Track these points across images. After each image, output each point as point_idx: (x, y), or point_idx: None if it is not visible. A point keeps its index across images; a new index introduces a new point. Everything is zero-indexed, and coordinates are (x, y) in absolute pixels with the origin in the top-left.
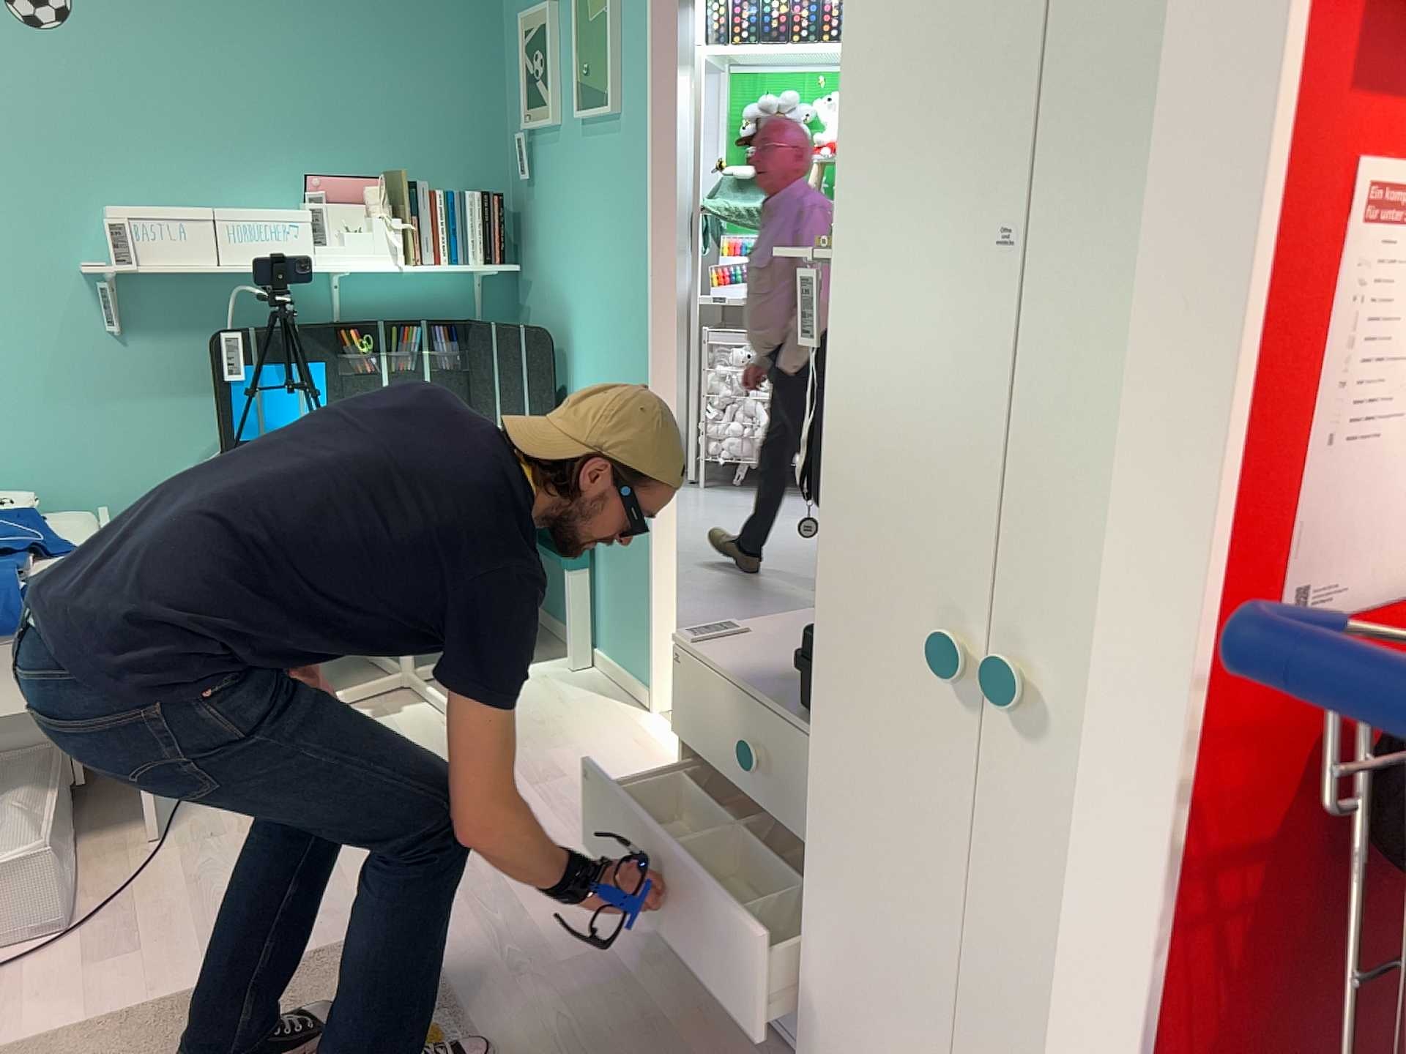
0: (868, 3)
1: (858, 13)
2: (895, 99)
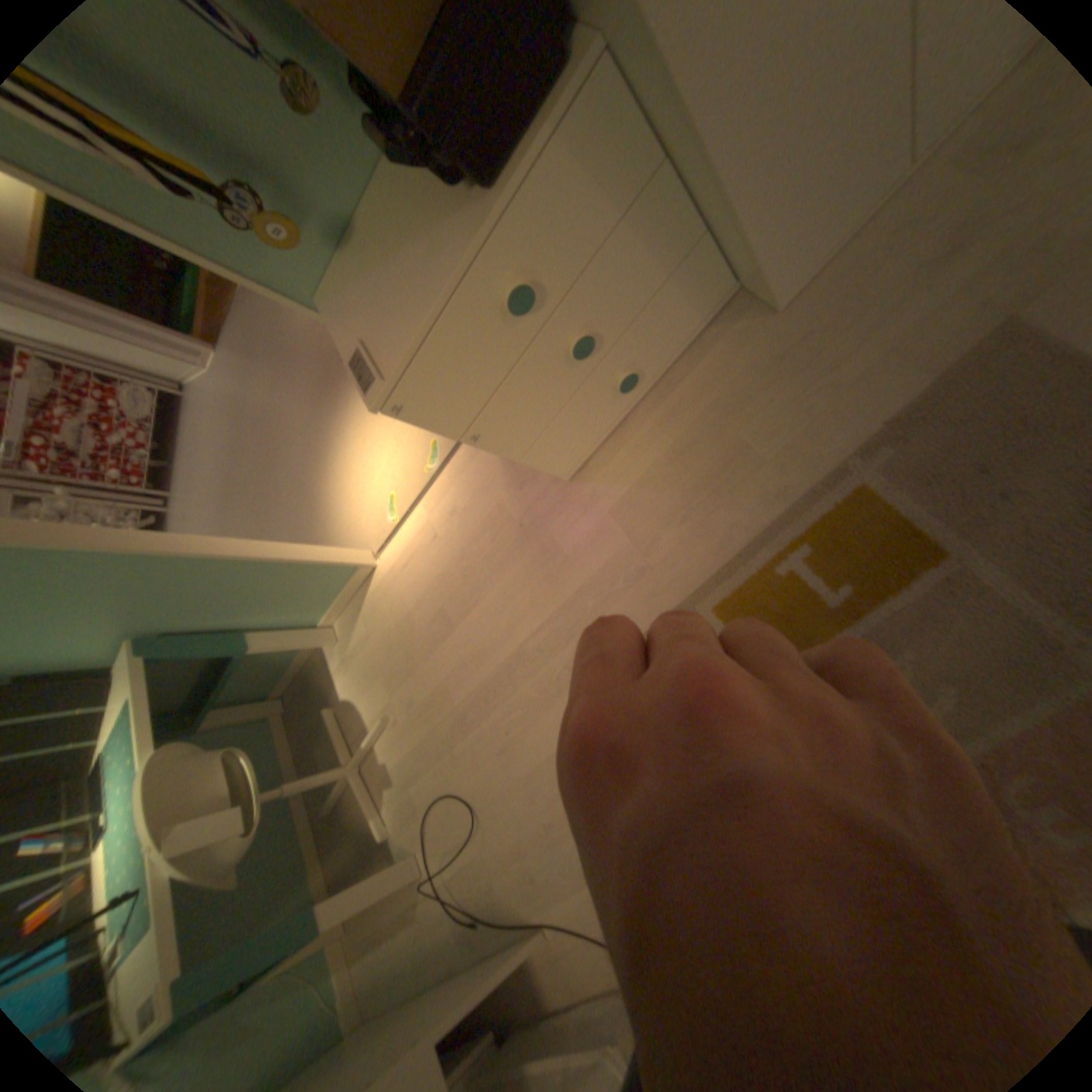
0: None
1: None
2: None
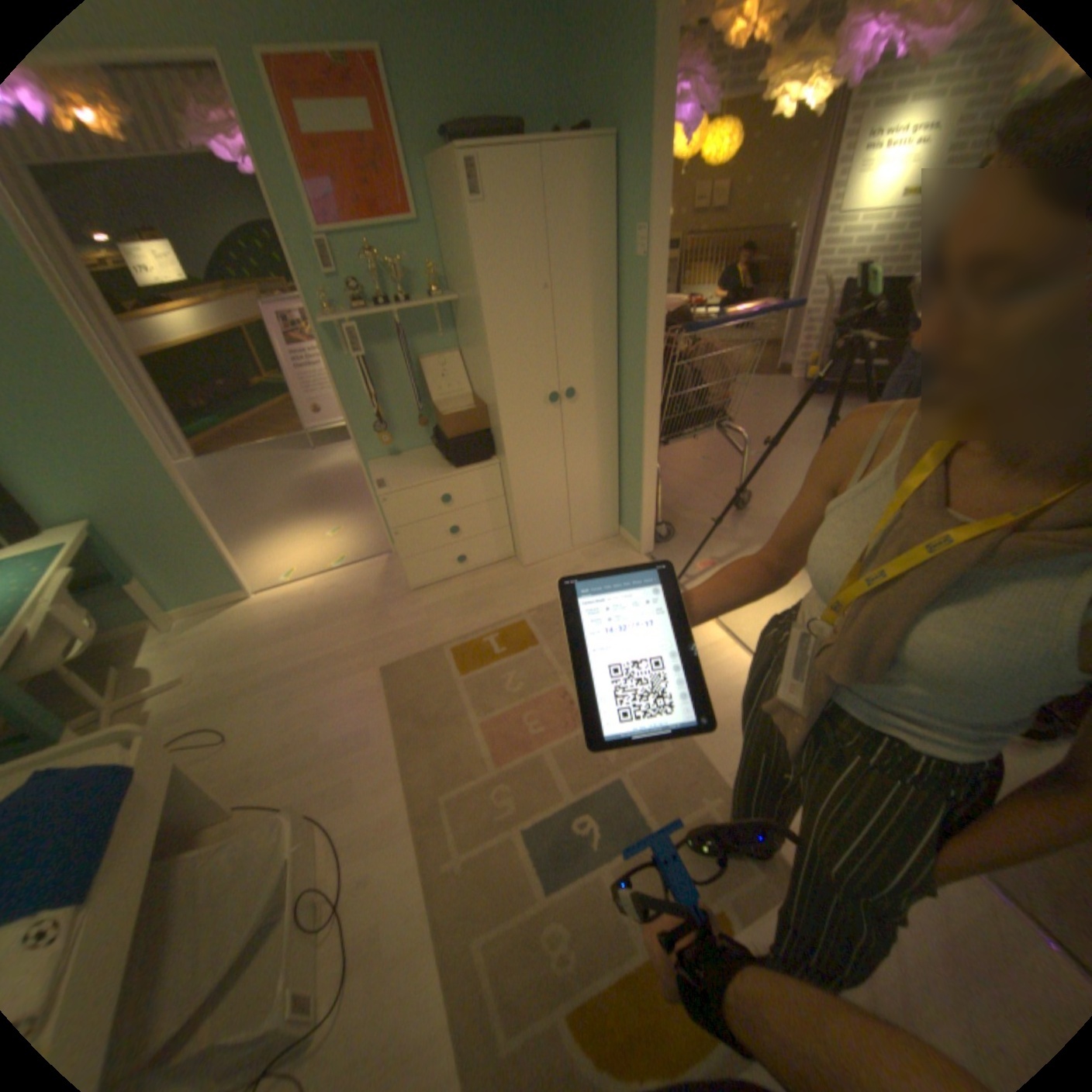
0: (481, 223)
1: (466, 225)
2: (499, 254)
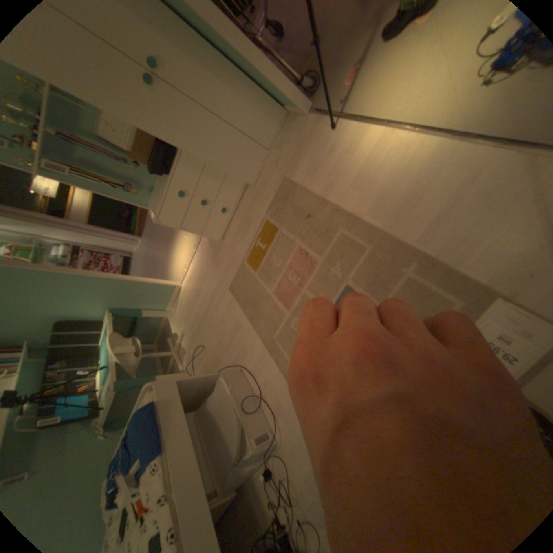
0: None
1: None
2: None
